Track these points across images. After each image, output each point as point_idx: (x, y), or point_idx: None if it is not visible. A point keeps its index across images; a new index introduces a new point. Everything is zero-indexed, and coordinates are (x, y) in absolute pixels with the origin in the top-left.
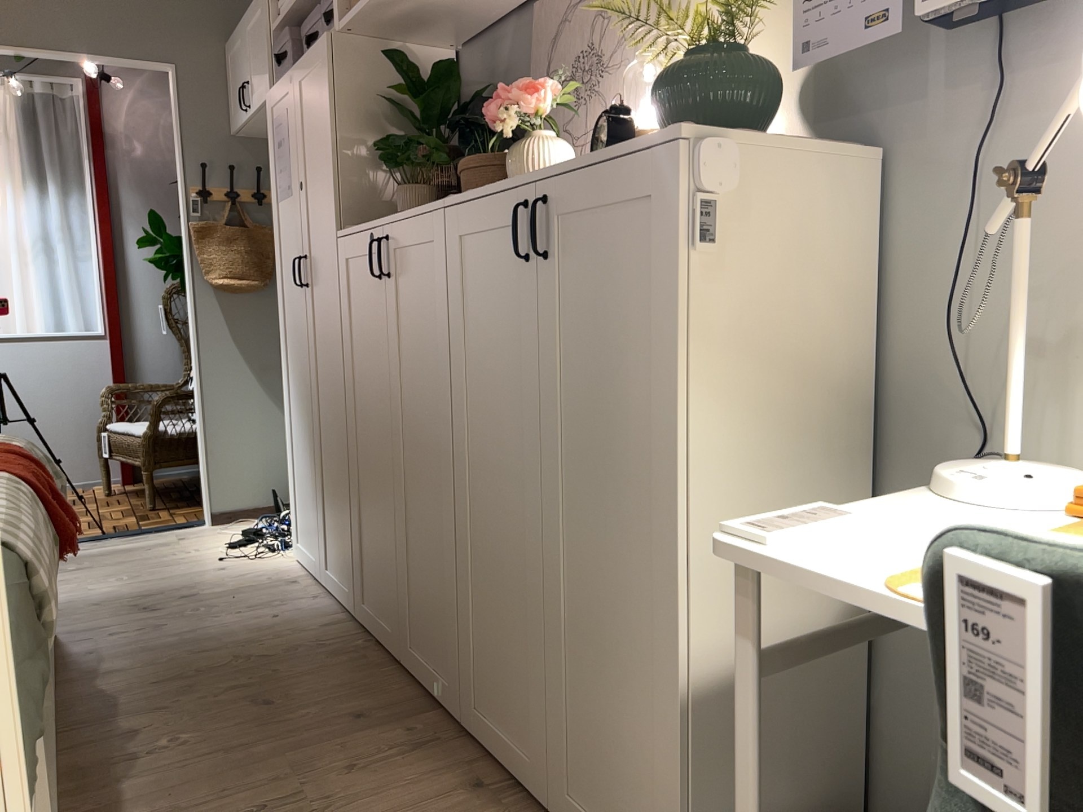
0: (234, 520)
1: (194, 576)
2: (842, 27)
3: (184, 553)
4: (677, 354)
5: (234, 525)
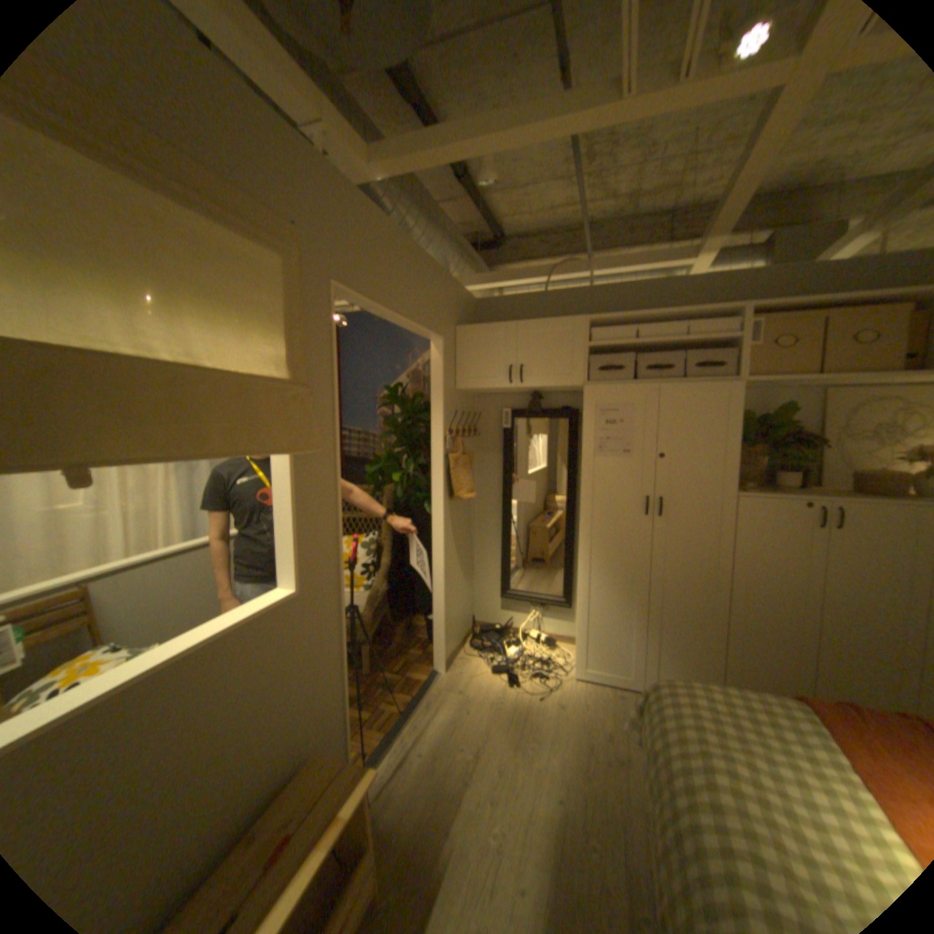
0: (452, 664)
1: (564, 722)
2: None
3: (500, 706)
4: None
5: (460, 669)
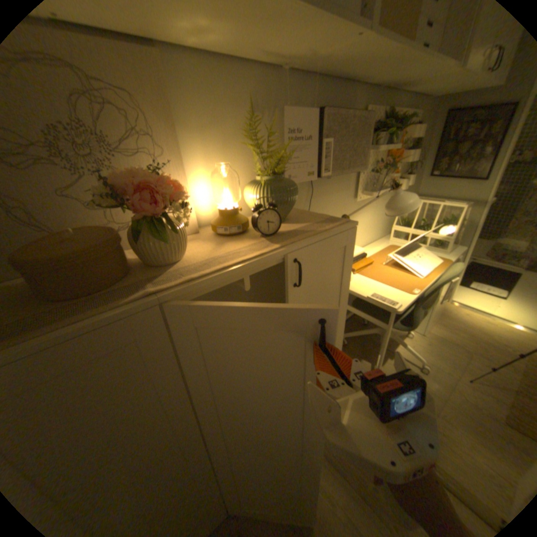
0: None
1: None
2: (299, 171)
3: None
4: (348, 285)
5: None
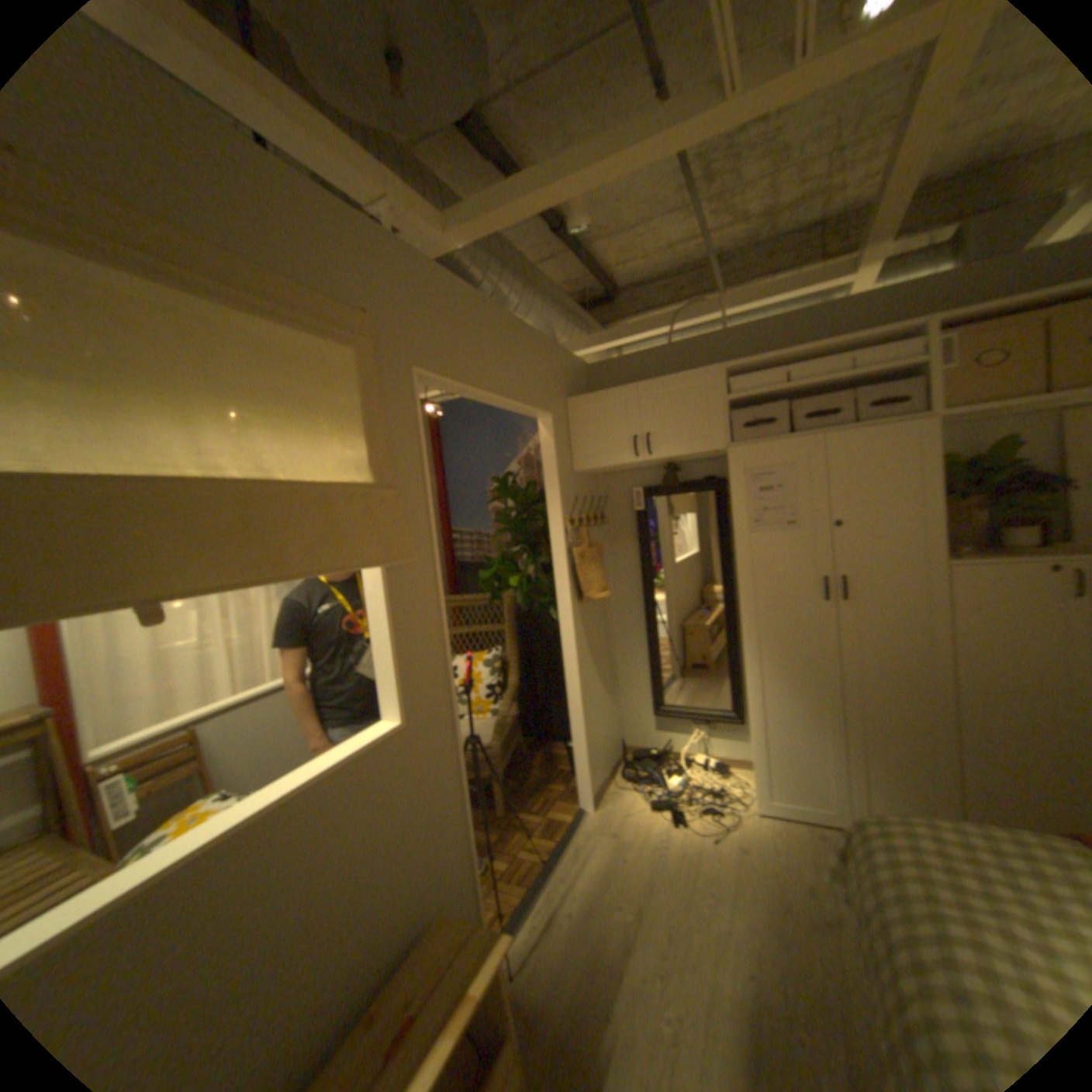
0: (601, 801)
1: (747, 871)
2: None
3: (663, 852)
4: None
5: (610, 807)
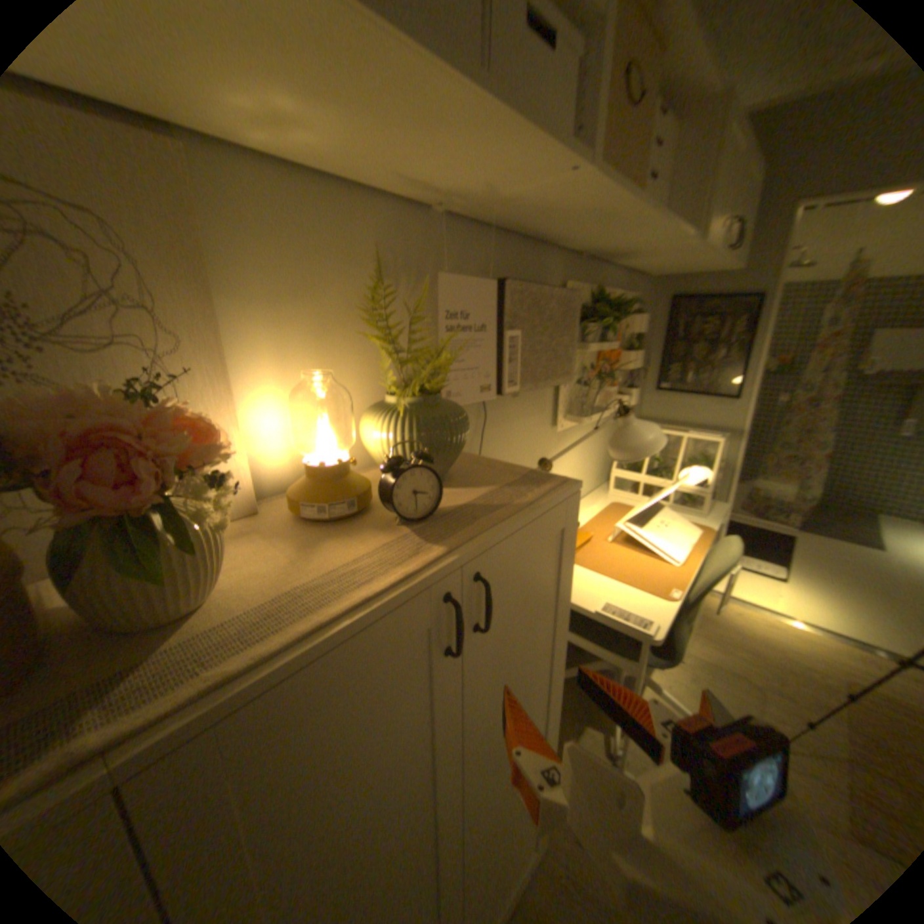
0: None
1: None
2: (464, 384)
3: None
4: (567, 602)
5: None
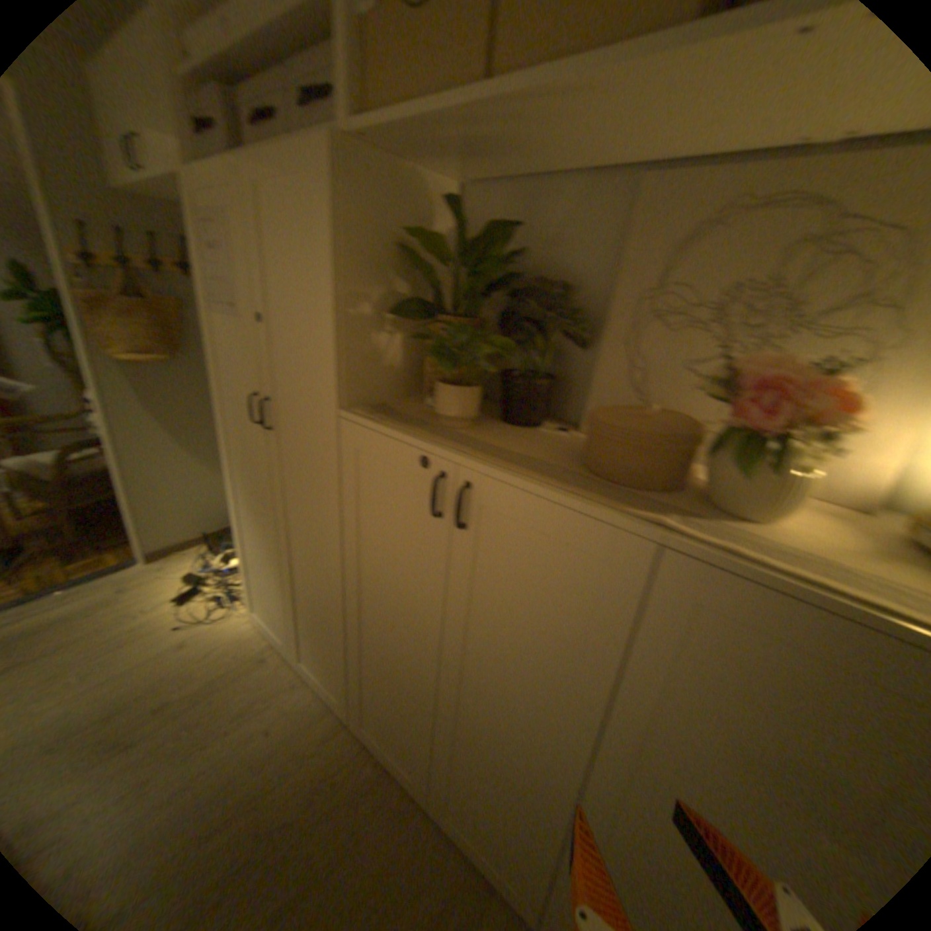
0: (166, 557)
1: (152, 665)
2: None
3: (128, 620)
4: None
5: (166, 565)
